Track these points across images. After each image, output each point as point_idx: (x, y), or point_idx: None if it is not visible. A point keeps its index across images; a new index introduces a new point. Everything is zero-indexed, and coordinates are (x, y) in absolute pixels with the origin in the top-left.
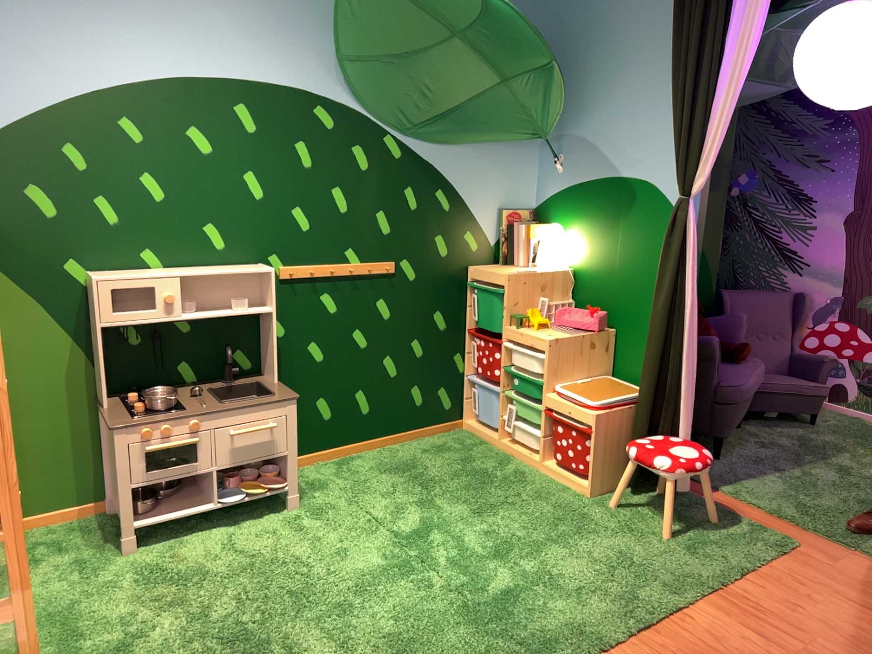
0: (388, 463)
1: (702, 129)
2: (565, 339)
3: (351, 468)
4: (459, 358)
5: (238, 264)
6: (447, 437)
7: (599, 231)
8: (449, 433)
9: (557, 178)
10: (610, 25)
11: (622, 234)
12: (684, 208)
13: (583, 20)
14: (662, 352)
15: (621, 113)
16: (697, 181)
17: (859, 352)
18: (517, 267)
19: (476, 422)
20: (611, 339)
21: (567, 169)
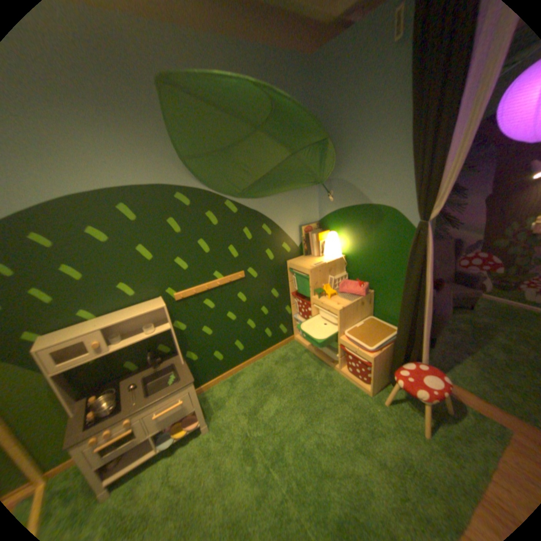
0: (257, 376)
1: (439, 174)
2: (347, 307)
3: (238, 384)
4: (288, 308)
5: (146, 301)
6: (286, 348)
7: (359, 236)
8: (287, 344)
9: (329, 205)
10: (357, 104)
11: (374, 238)
12: (424, 229)
13: (338, 104)
14: (412, 319)
15: (369, 164)
16: (434, 210)
17: (495, 268)
18: (313, 258)
19: (300, 336)
20: (371, 297)
21: (335, 199)
